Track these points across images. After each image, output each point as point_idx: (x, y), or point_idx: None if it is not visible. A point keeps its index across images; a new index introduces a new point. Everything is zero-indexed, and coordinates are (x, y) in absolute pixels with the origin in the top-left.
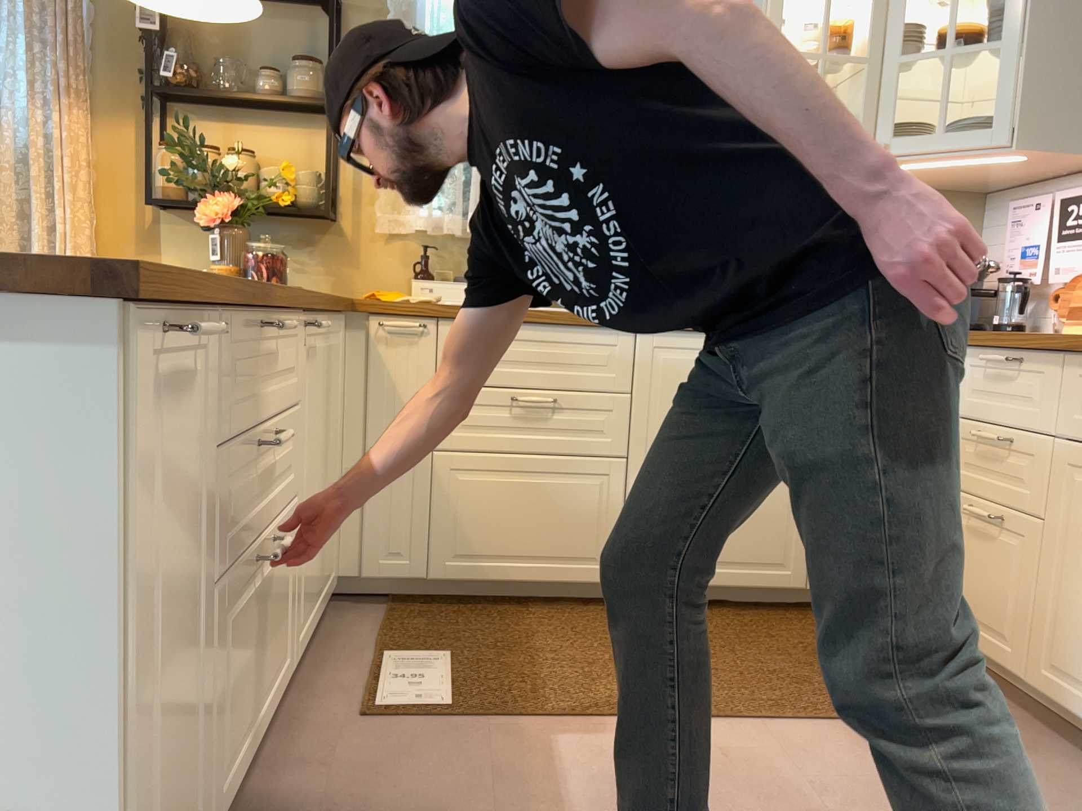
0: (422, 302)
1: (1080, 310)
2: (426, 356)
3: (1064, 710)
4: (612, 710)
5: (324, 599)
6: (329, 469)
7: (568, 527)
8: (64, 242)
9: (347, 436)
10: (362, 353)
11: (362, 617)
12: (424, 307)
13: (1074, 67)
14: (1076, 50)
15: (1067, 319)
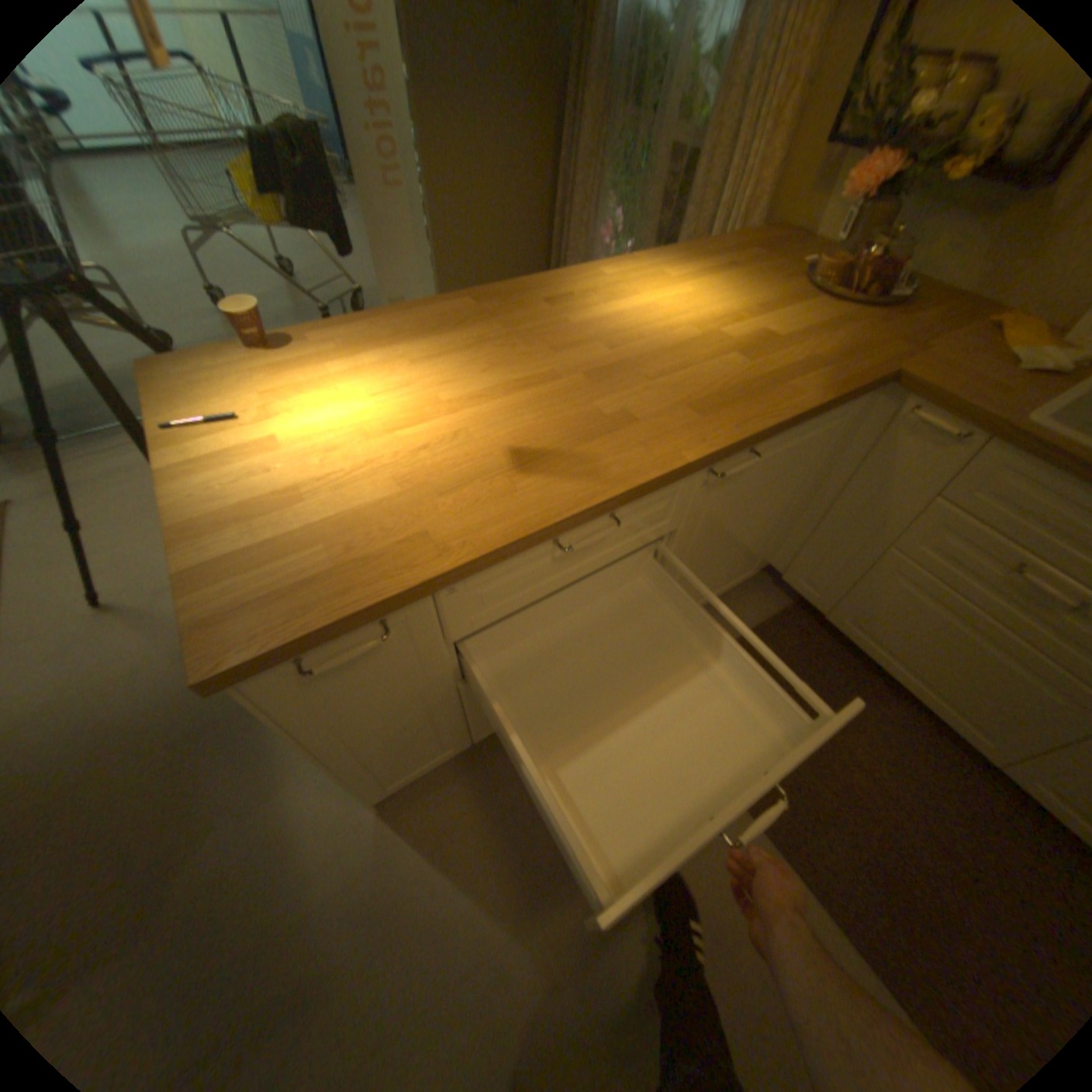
0: (996, 404)
1: None
2: (950, 466)
3: None
4: (812, 867)
5: (723, 592)
6: (766, 524)
7: (985, 697)
8: (744, 176)
9: (828, 485)
10: (885, 424)
11: (764, 603)
12: (986, 417)
13: None
14: None
15: None
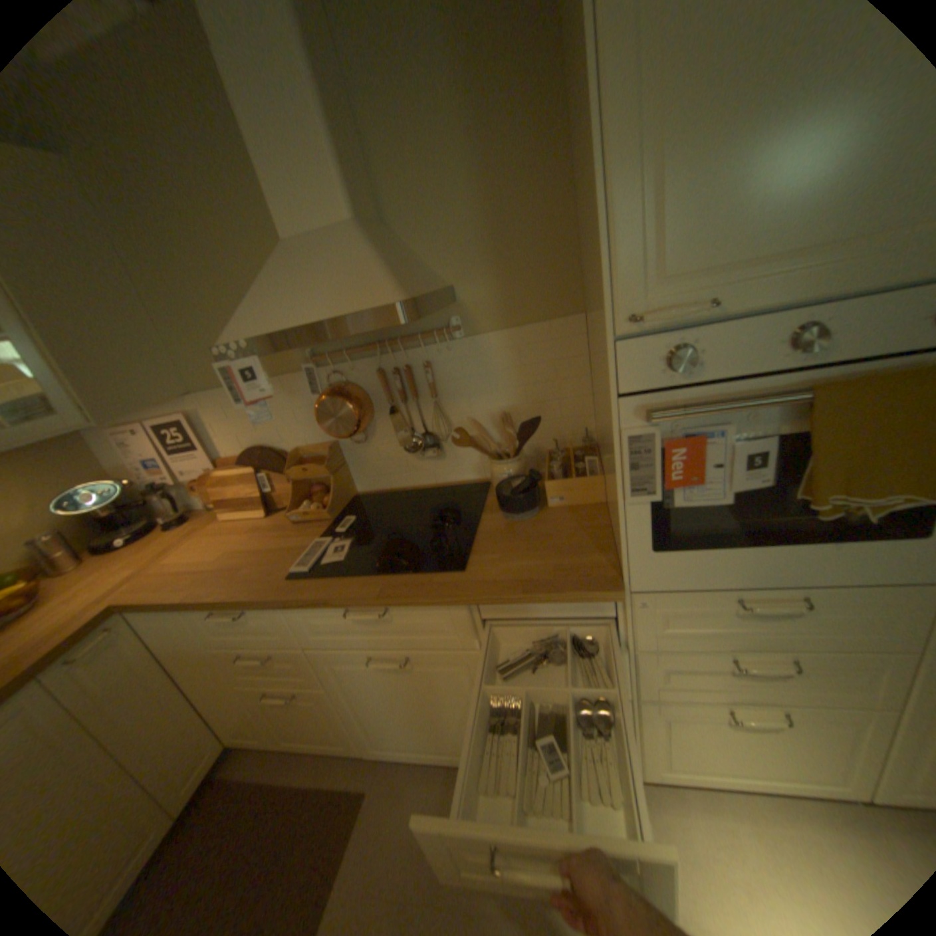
0: None
1: (219, 502)
2: None
3: (392, 760)
4: None
5: None
6: None
7: None
8: None
9: None
10: None
11: None
12: None
13: (98, 344)
14: (90, 328)
15: (212, 506)
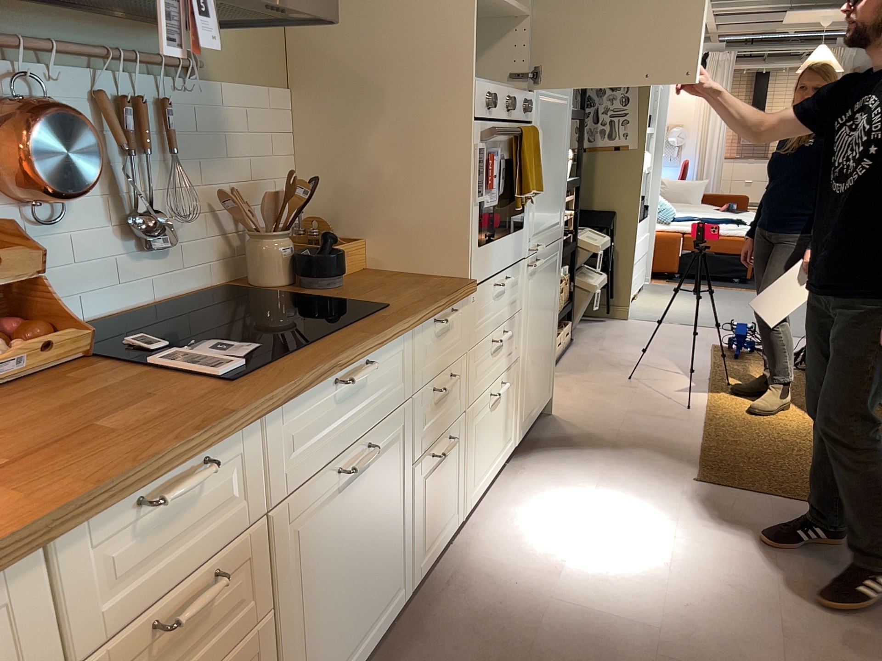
0: None
1: None
2: None
3: None
4: None
5: None
6: None
7: None
8: None
9: None
10: None
11: None
12: None
13: None
14: None
15: None
